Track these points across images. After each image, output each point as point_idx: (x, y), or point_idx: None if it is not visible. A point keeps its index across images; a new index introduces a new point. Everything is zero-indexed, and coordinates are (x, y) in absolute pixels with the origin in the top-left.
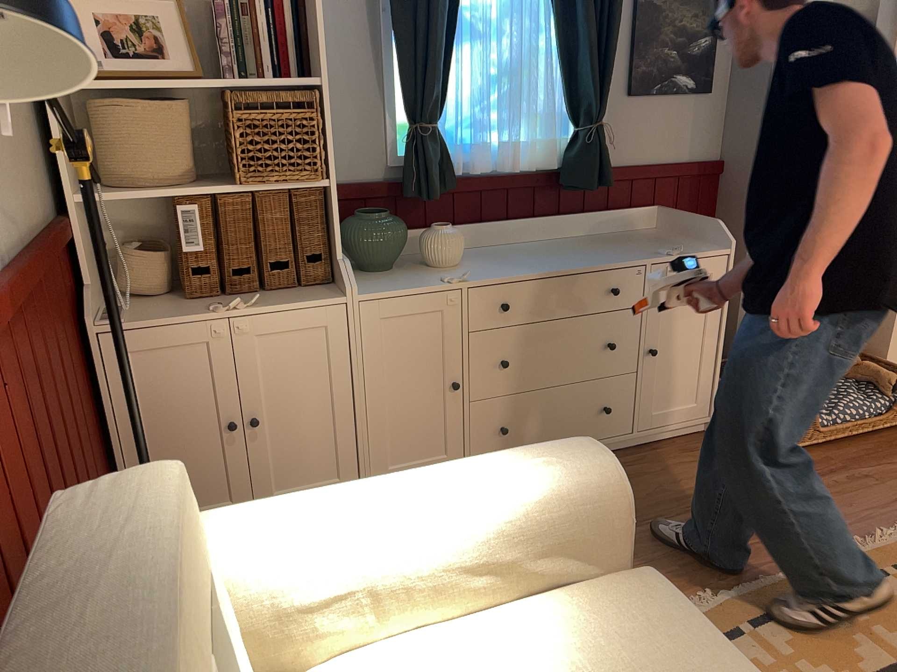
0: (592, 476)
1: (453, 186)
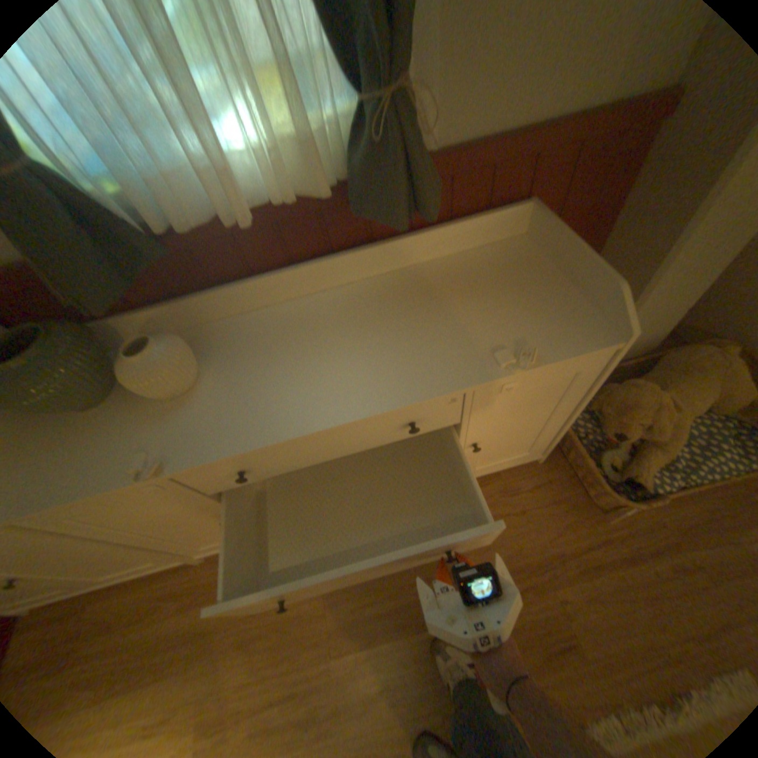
0: None
1: (158, 243)
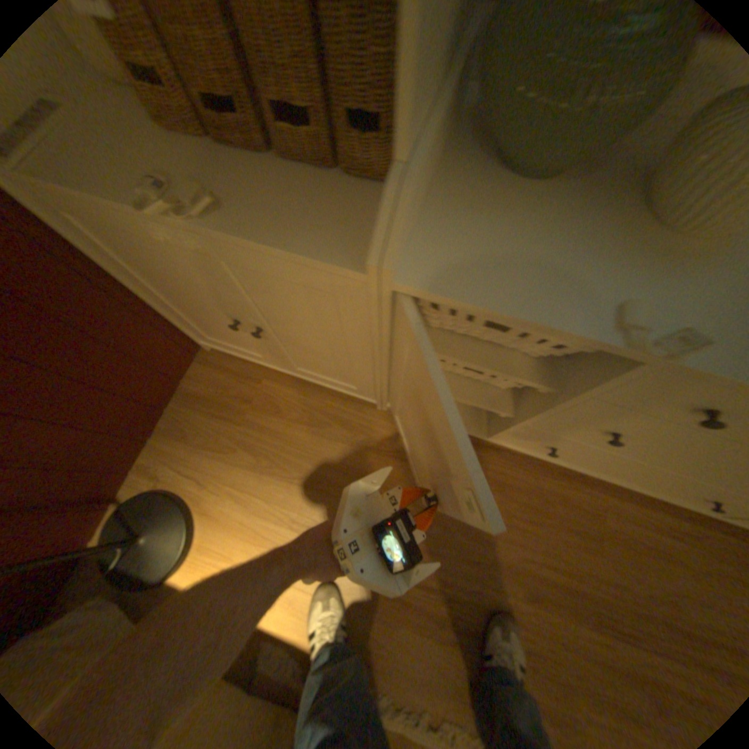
0: None
1: None
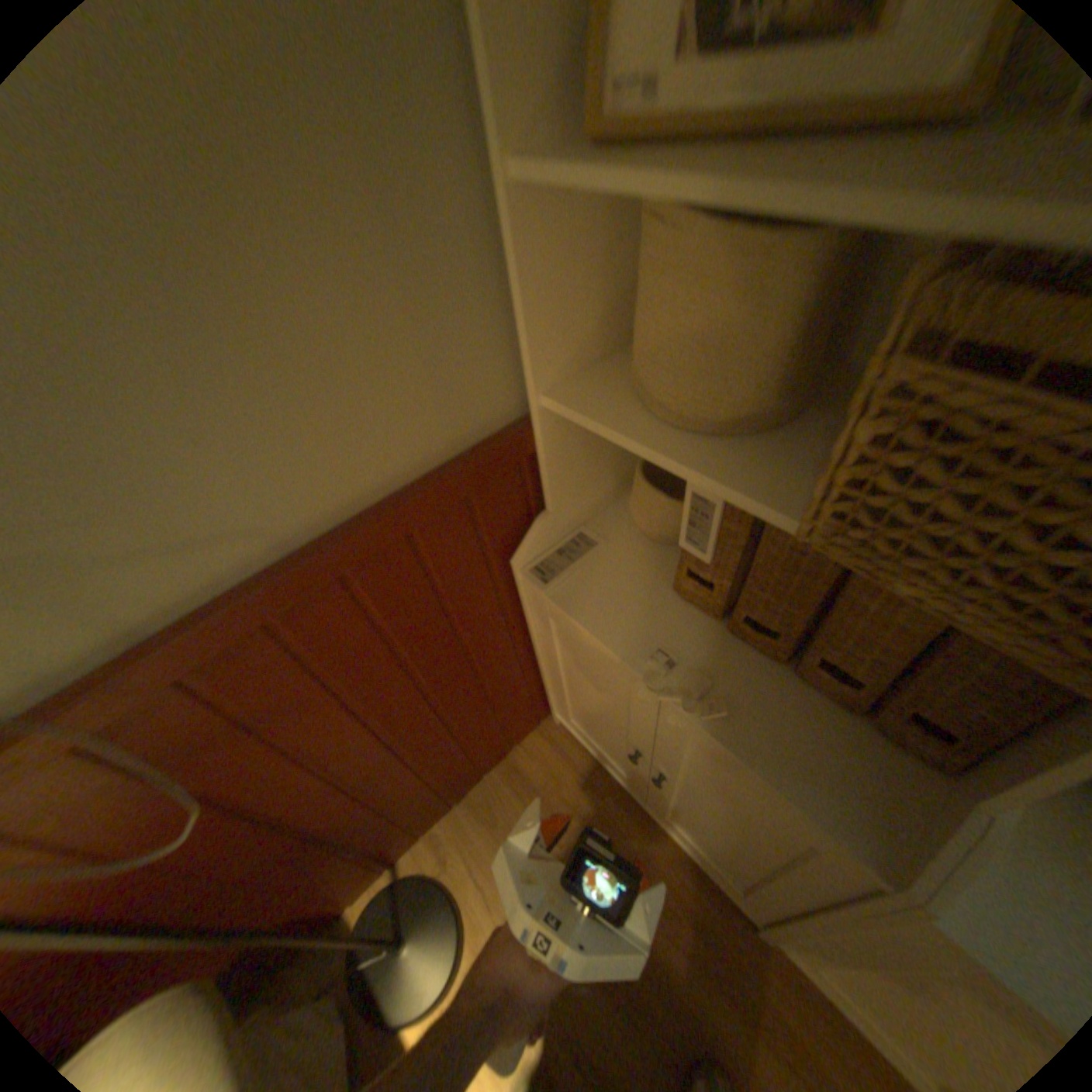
0: None
1: None
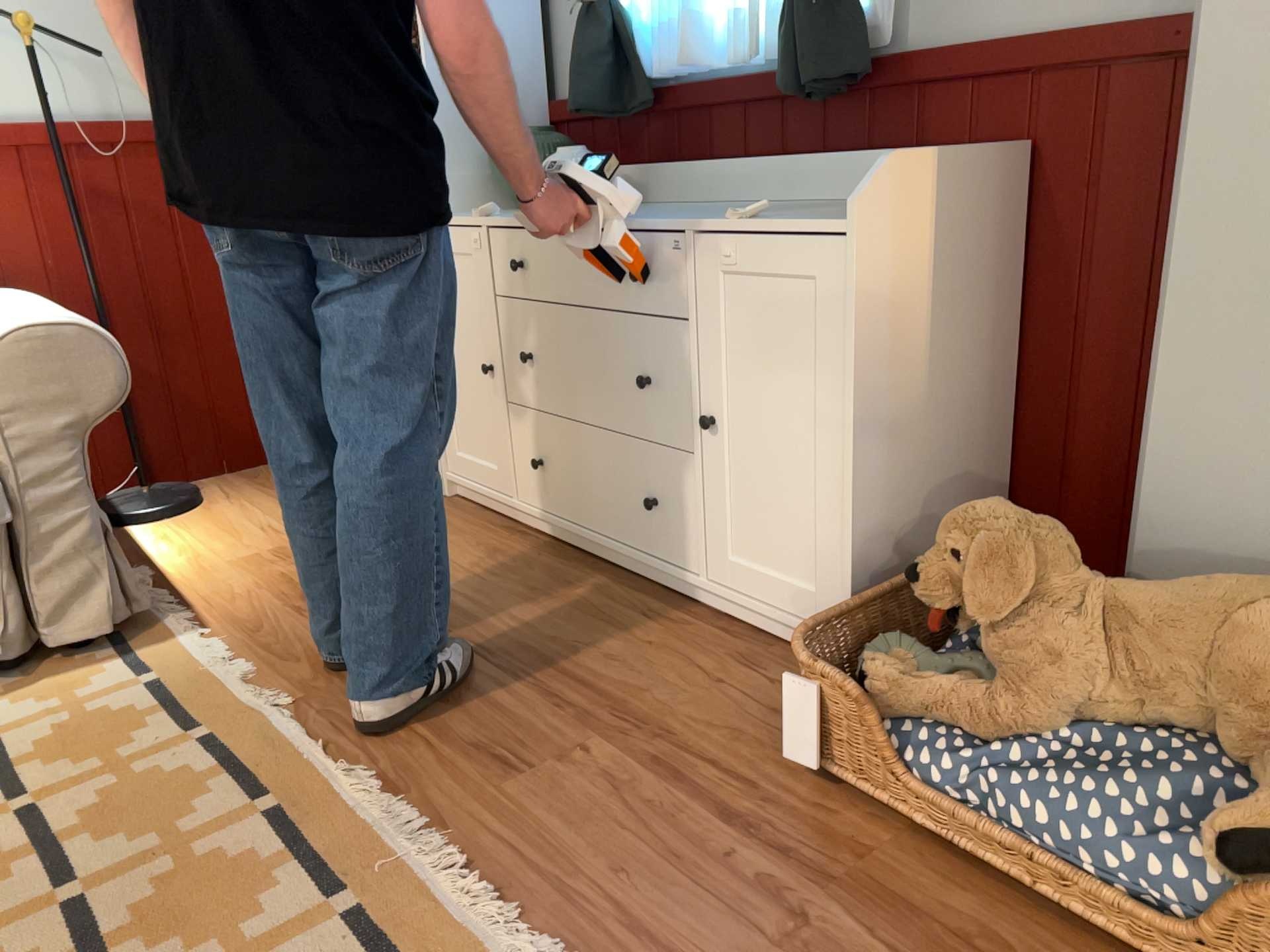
0: (2, 332)
1: (647, 97)
